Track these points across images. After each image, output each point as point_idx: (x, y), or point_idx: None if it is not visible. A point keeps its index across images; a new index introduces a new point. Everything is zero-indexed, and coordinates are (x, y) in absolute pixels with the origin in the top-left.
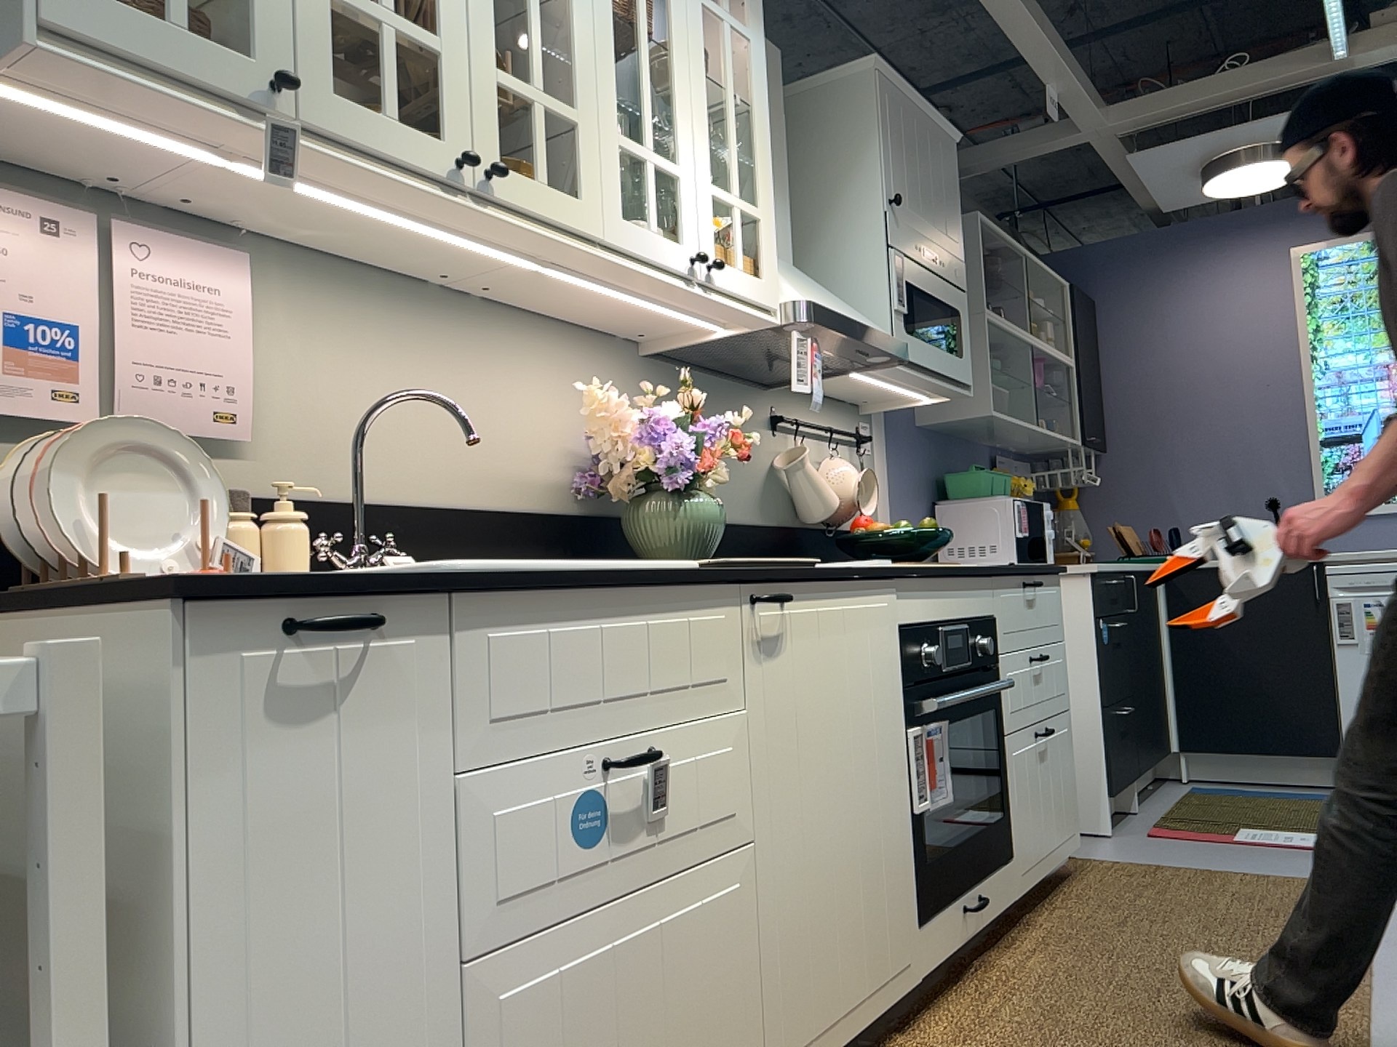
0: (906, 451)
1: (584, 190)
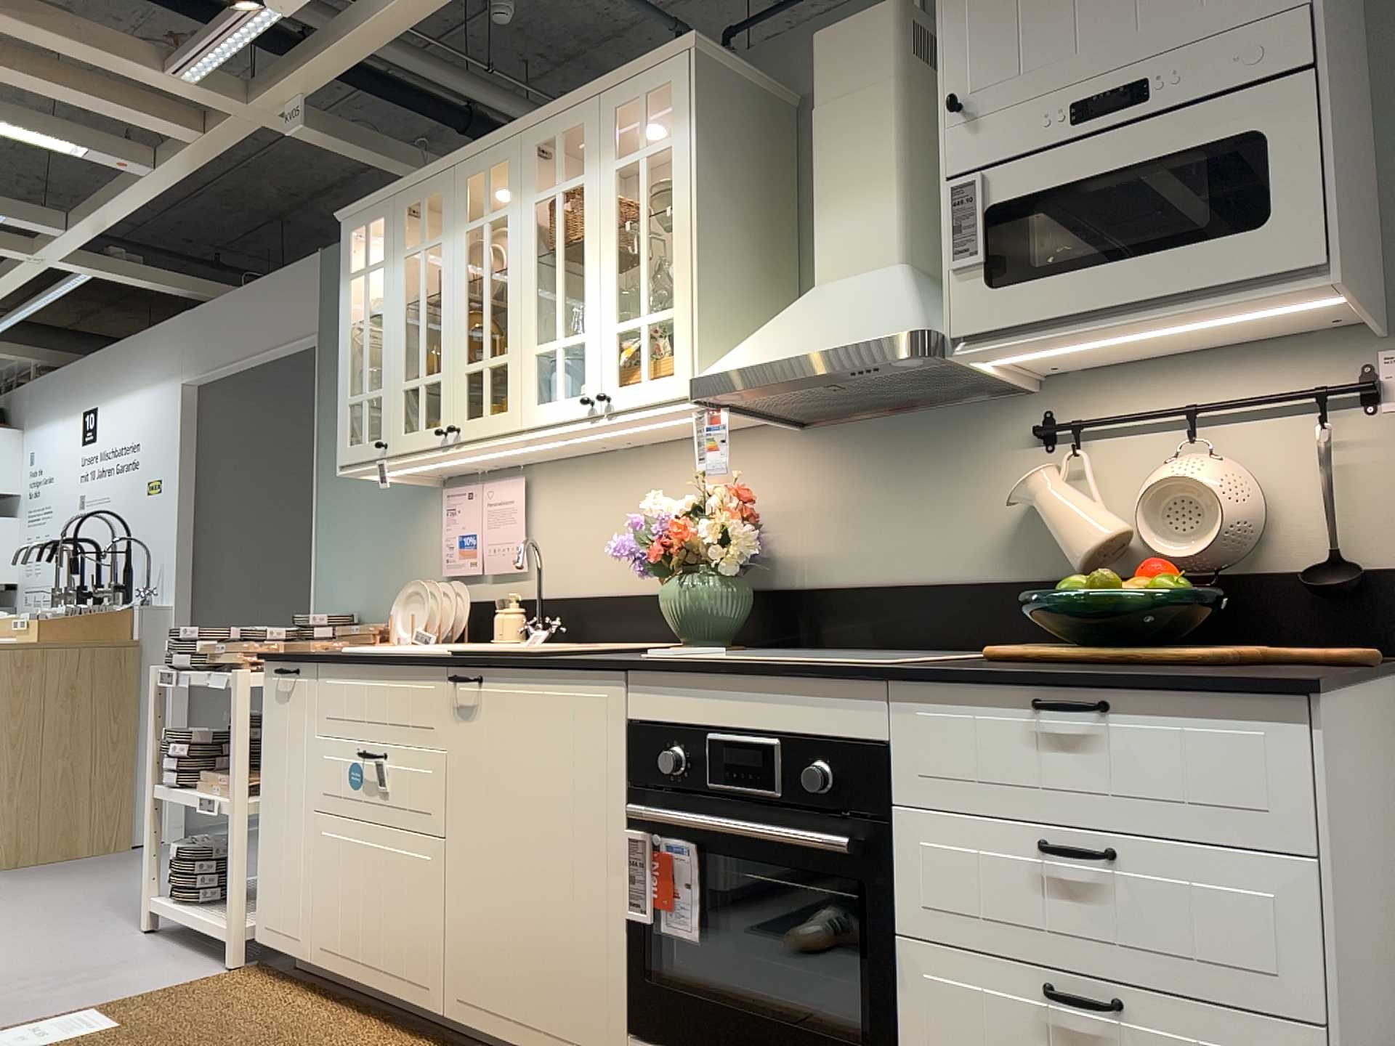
0: None
1: (508, 403)
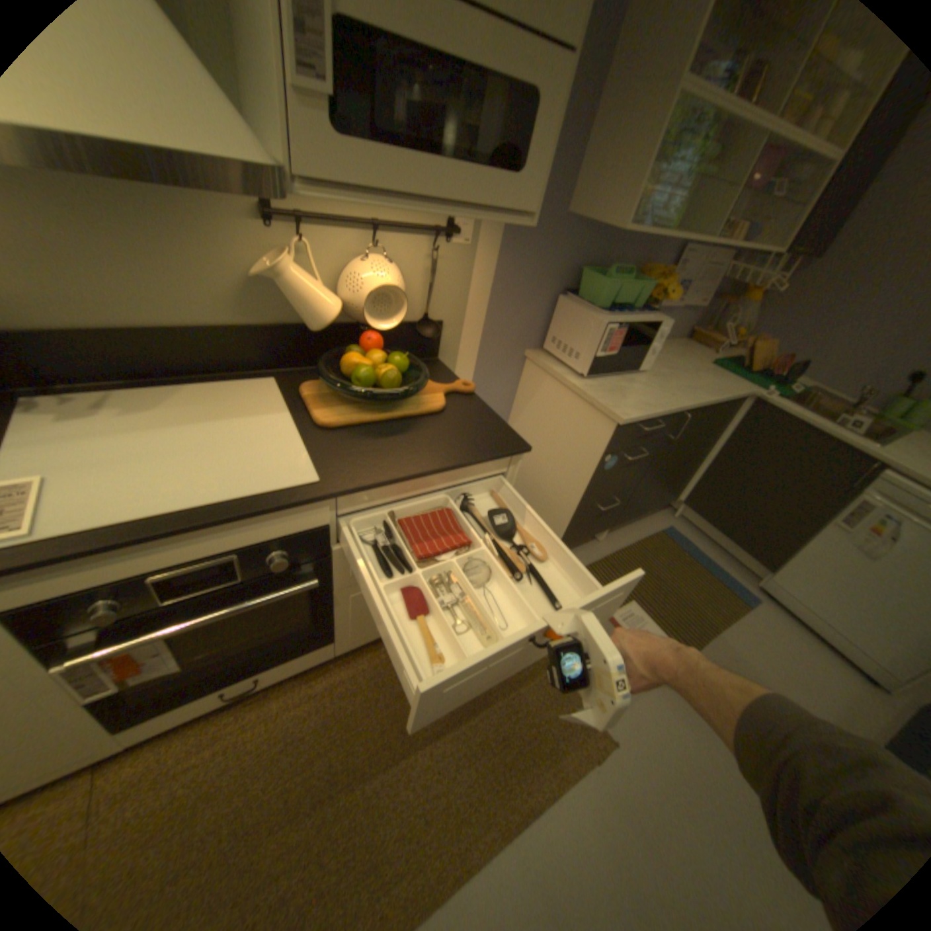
0: (532, 239)
1: None
